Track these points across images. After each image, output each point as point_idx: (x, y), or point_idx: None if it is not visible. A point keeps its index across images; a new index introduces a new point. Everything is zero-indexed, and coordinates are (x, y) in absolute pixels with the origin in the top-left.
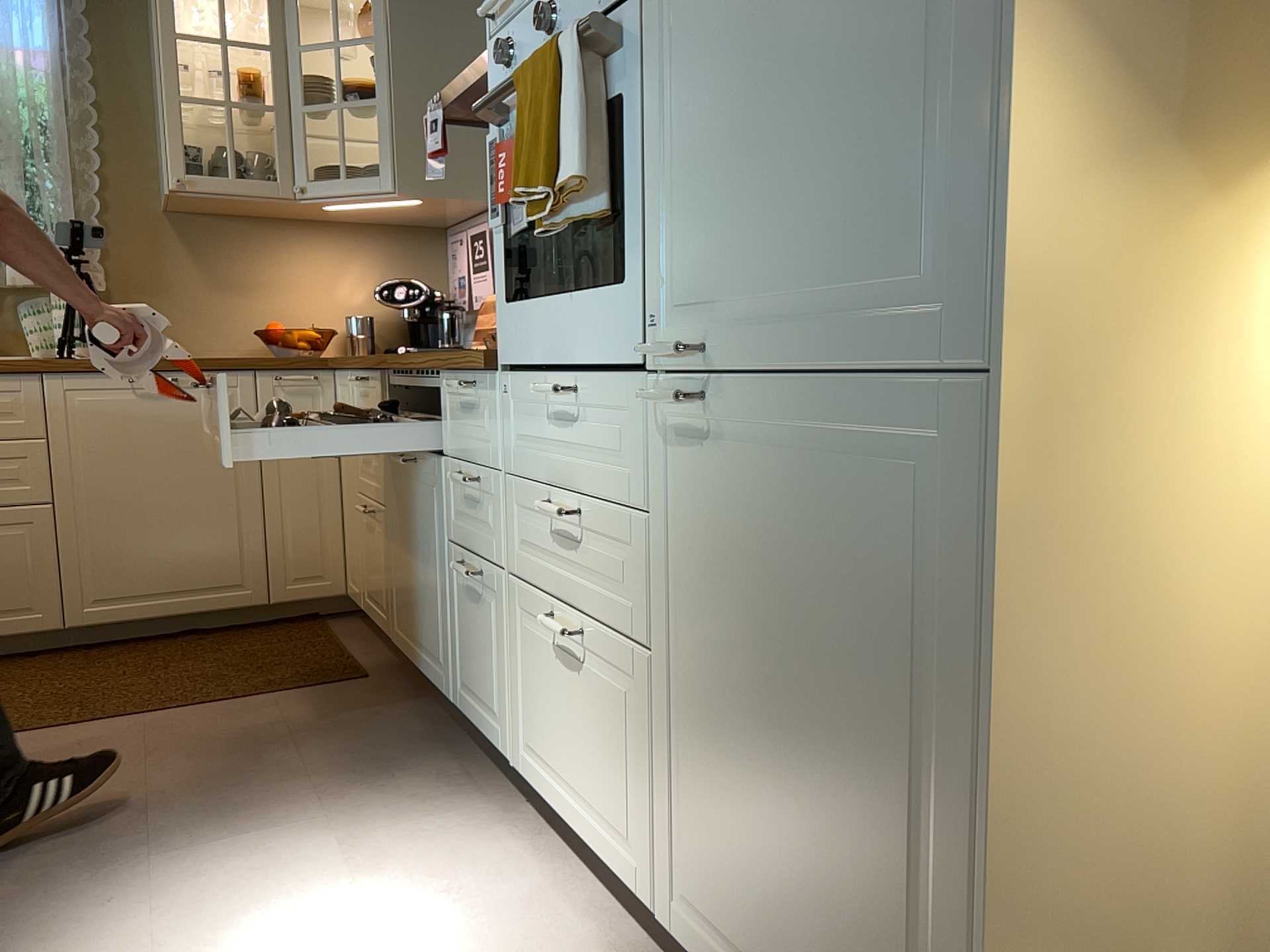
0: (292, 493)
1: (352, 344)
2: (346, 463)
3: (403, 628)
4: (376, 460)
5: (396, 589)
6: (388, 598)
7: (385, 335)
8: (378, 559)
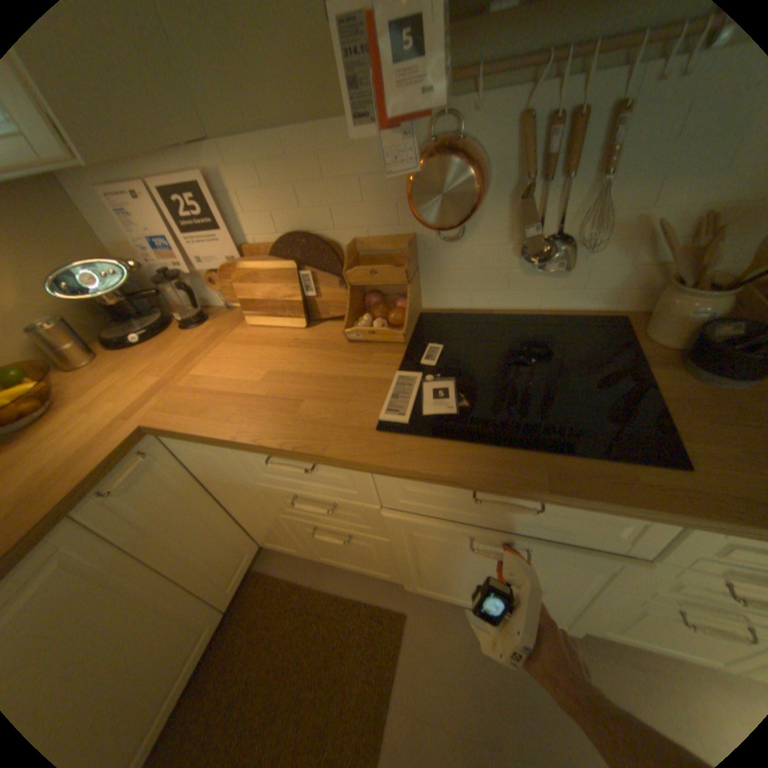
0: (189, 547)
1: (65, 357)
2: (234, 494)
3: (444, 588)
4: (357, 513)
5: (425, 574)
6: (397, 571)
7: (73, 320)
8: (365, 554)
